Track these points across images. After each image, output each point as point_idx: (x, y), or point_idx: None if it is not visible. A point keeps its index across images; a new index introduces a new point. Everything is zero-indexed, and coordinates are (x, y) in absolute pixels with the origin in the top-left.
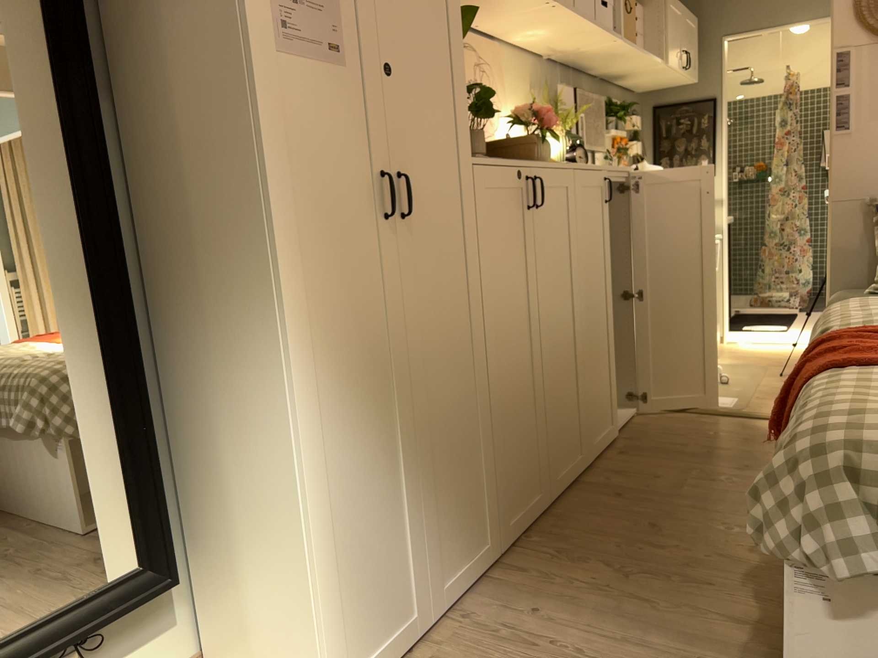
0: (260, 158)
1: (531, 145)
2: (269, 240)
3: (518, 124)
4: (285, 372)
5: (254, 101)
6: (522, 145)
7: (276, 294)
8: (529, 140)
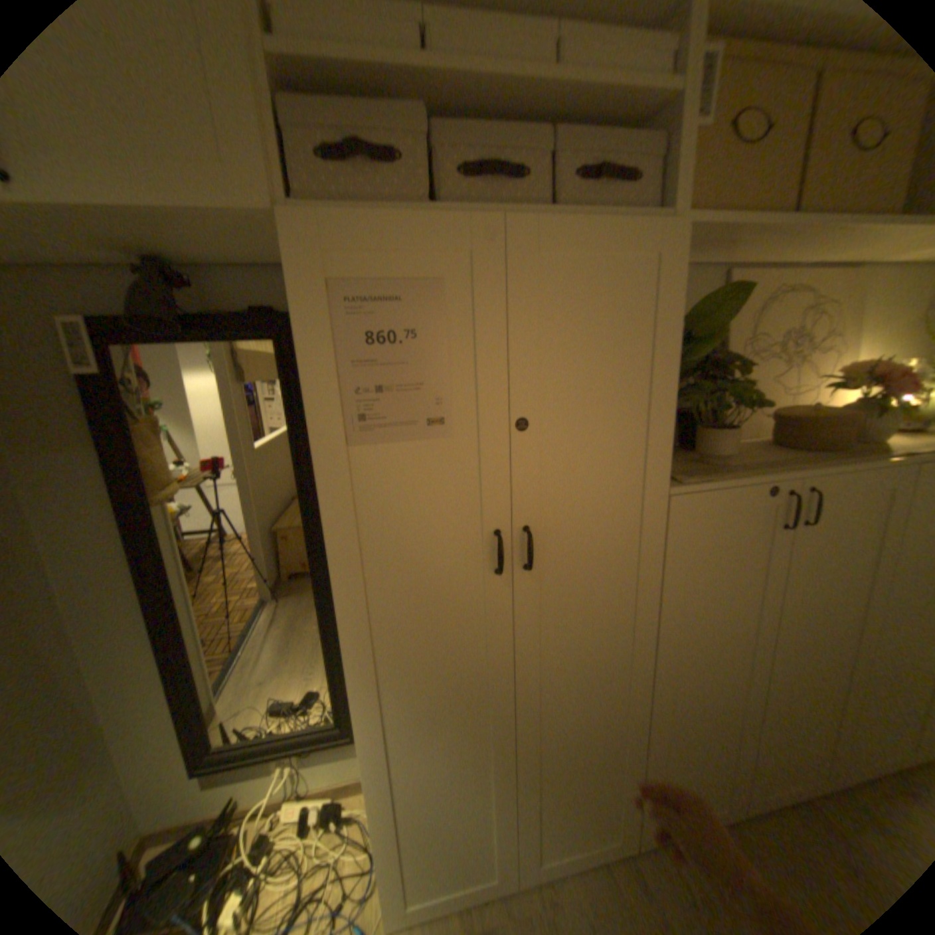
0: (328, 546)
1: (845, 427)
2: (338, 610)
3: (846, 388)
4: (352, 705)
5: (322, 500)
6: (828, 428)
7: (344, 650)
8: (859, 409)
